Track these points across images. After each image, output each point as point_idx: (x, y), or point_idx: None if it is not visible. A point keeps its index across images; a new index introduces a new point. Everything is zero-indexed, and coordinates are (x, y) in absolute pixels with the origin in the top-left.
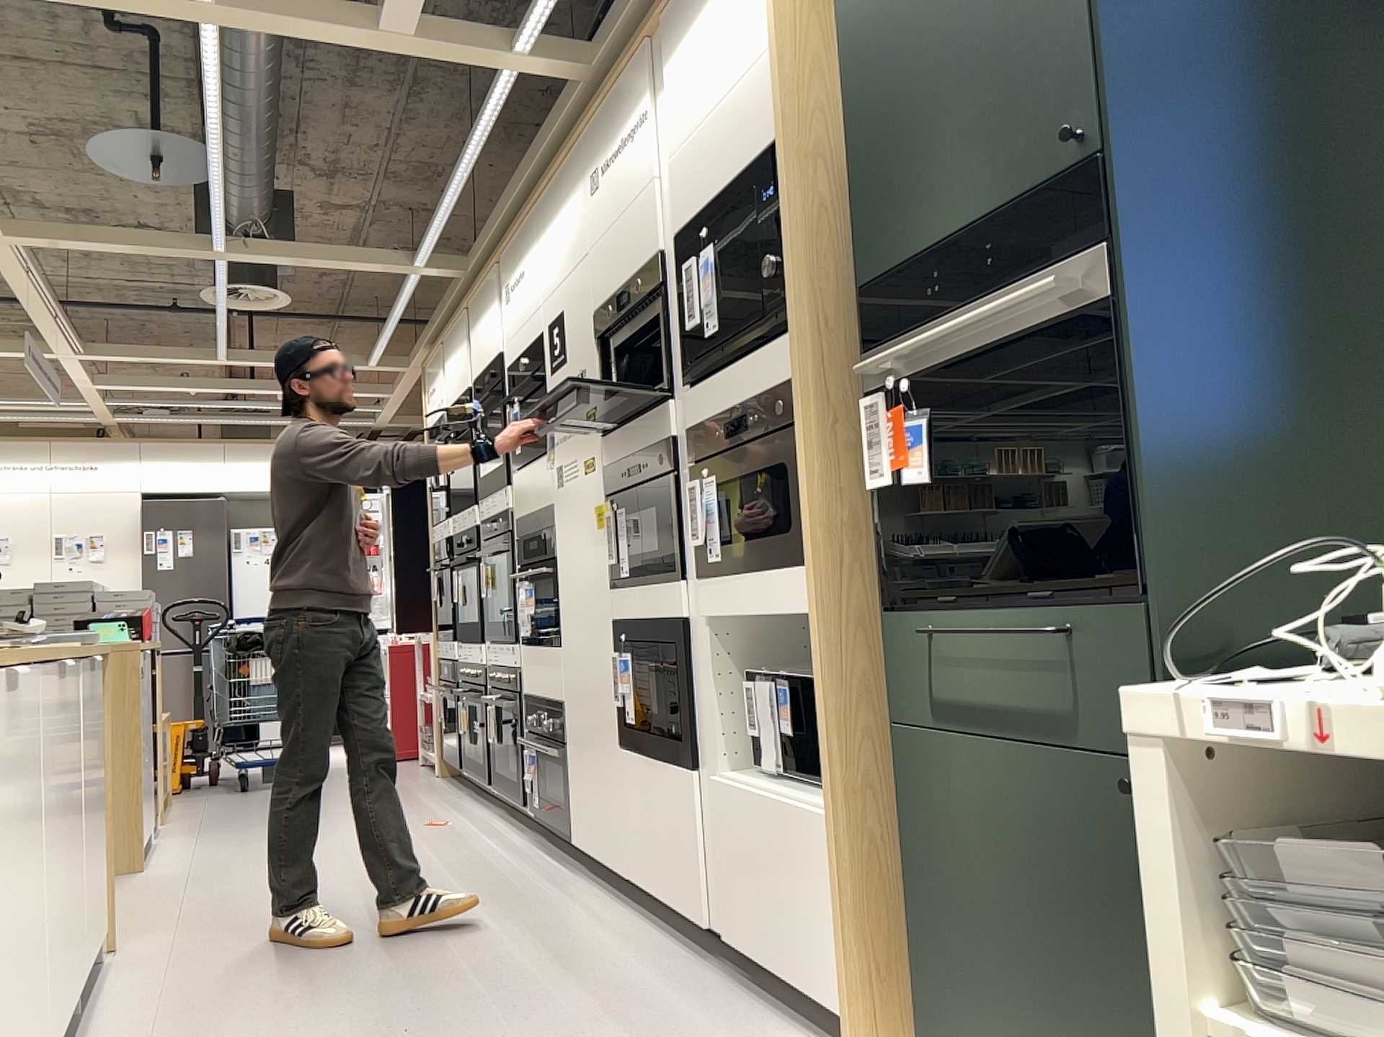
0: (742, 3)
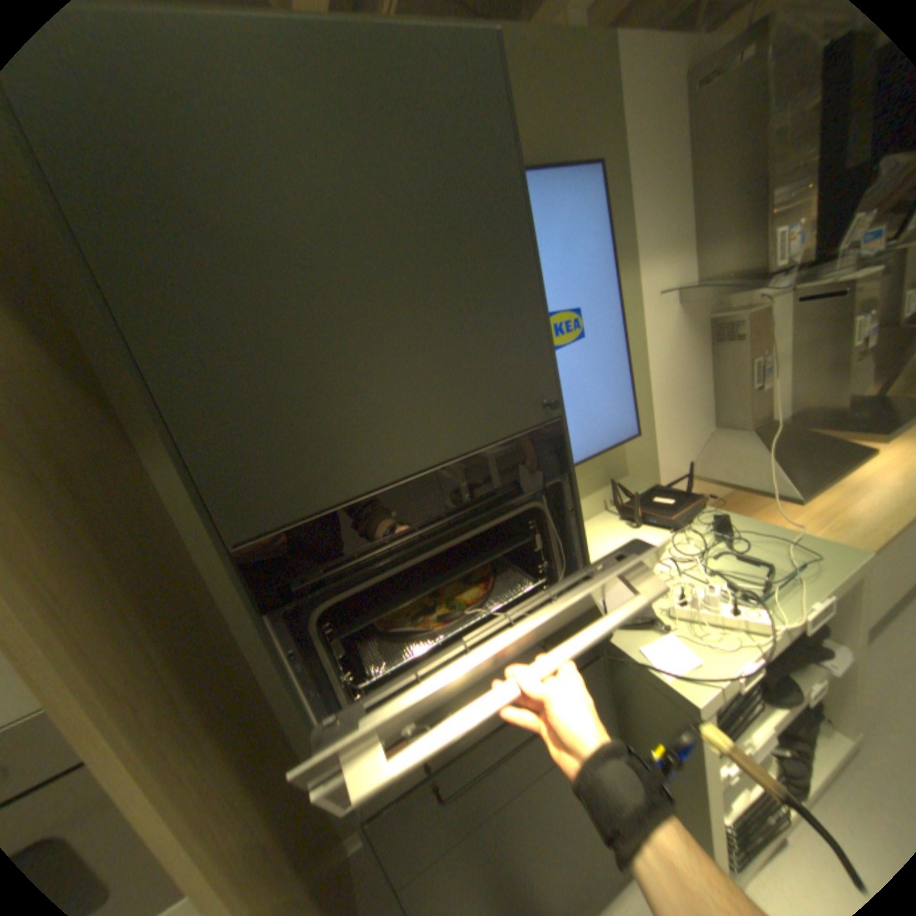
0: None
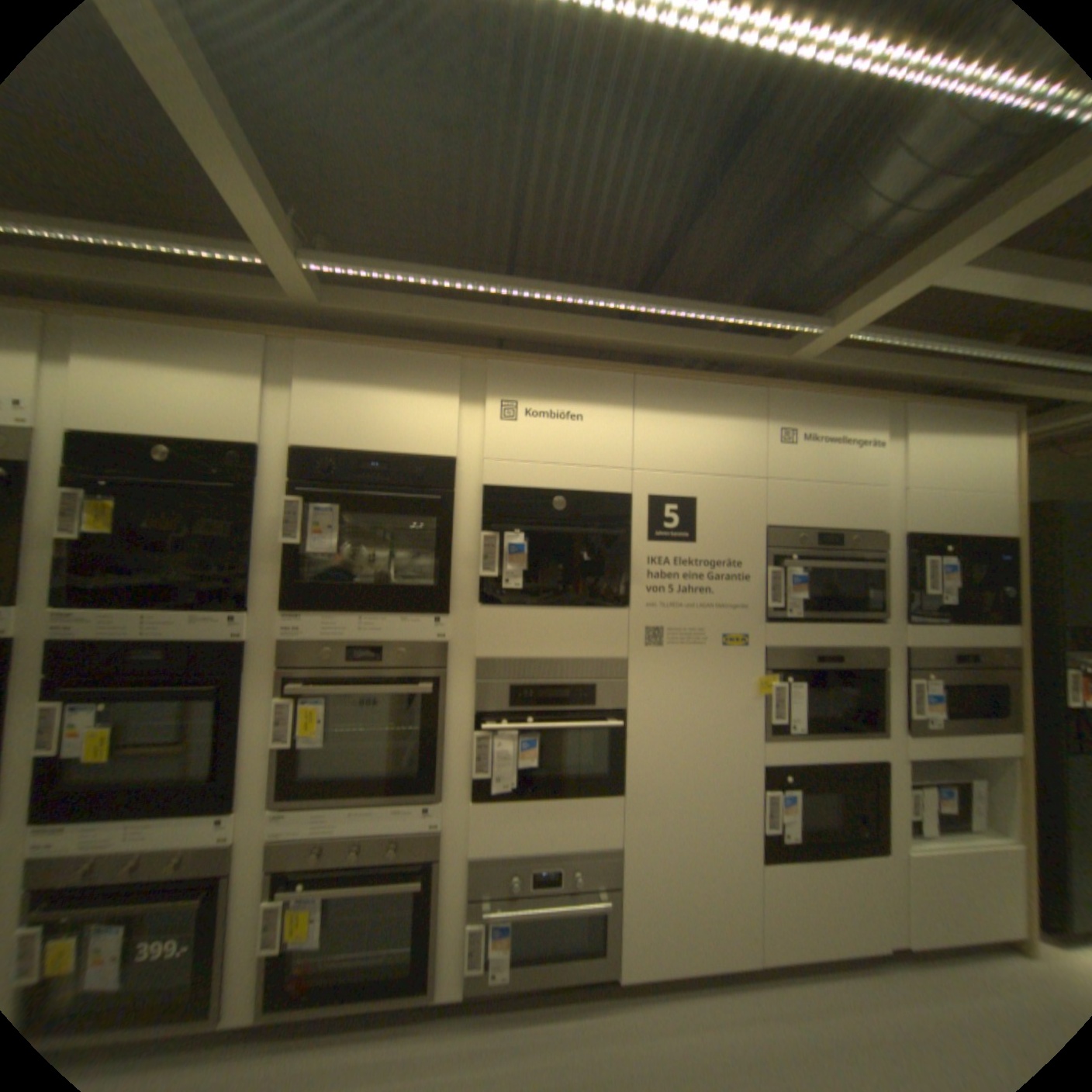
0: (994, 457)
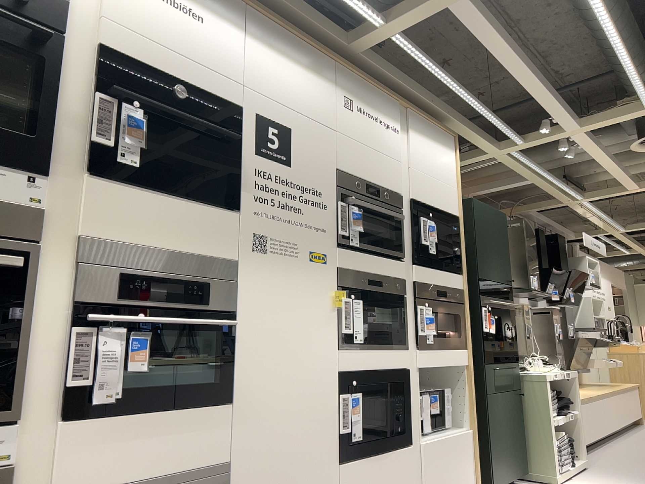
0: (445, 161)
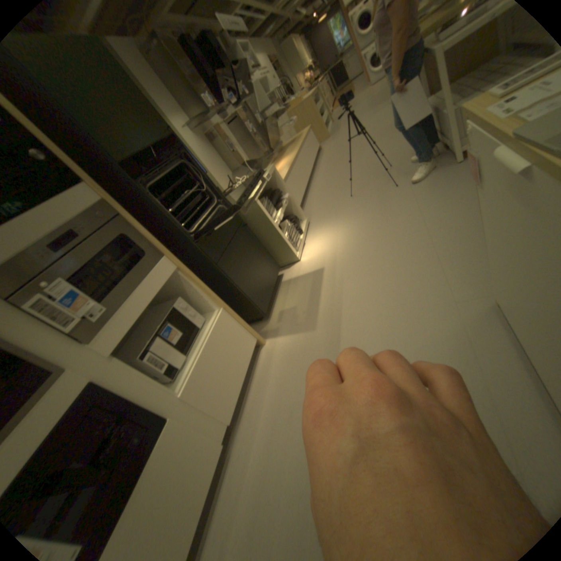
0: None
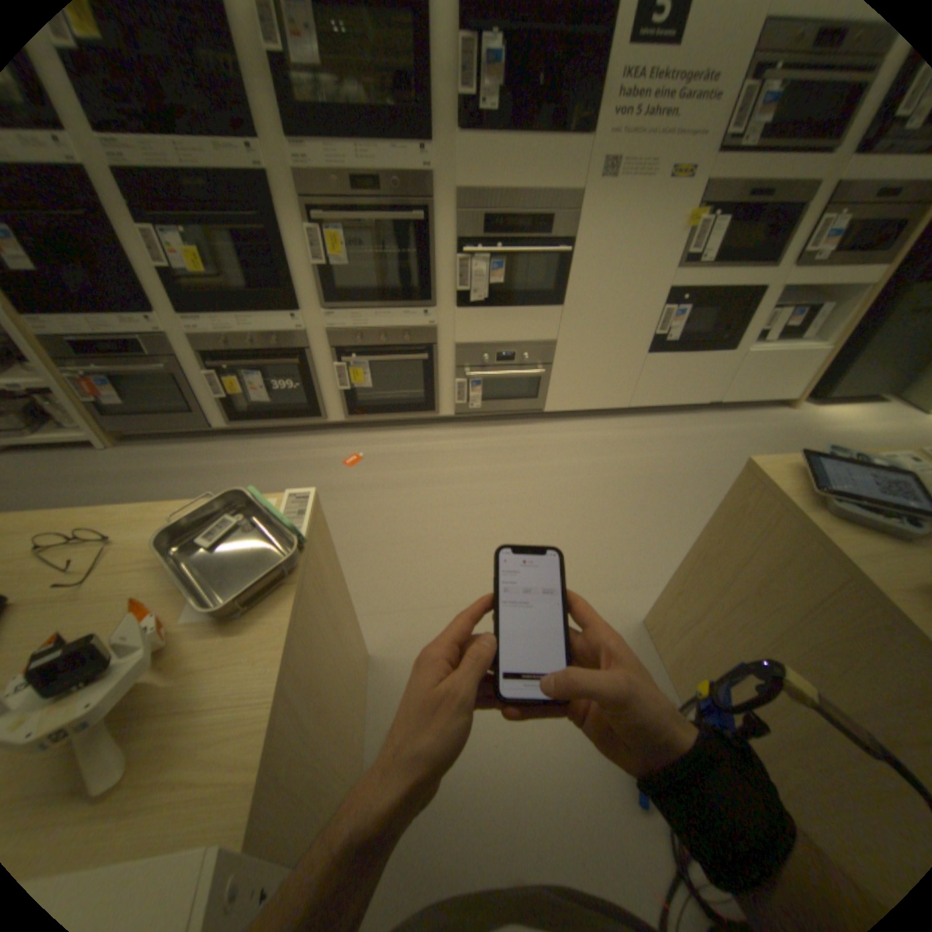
0: None
